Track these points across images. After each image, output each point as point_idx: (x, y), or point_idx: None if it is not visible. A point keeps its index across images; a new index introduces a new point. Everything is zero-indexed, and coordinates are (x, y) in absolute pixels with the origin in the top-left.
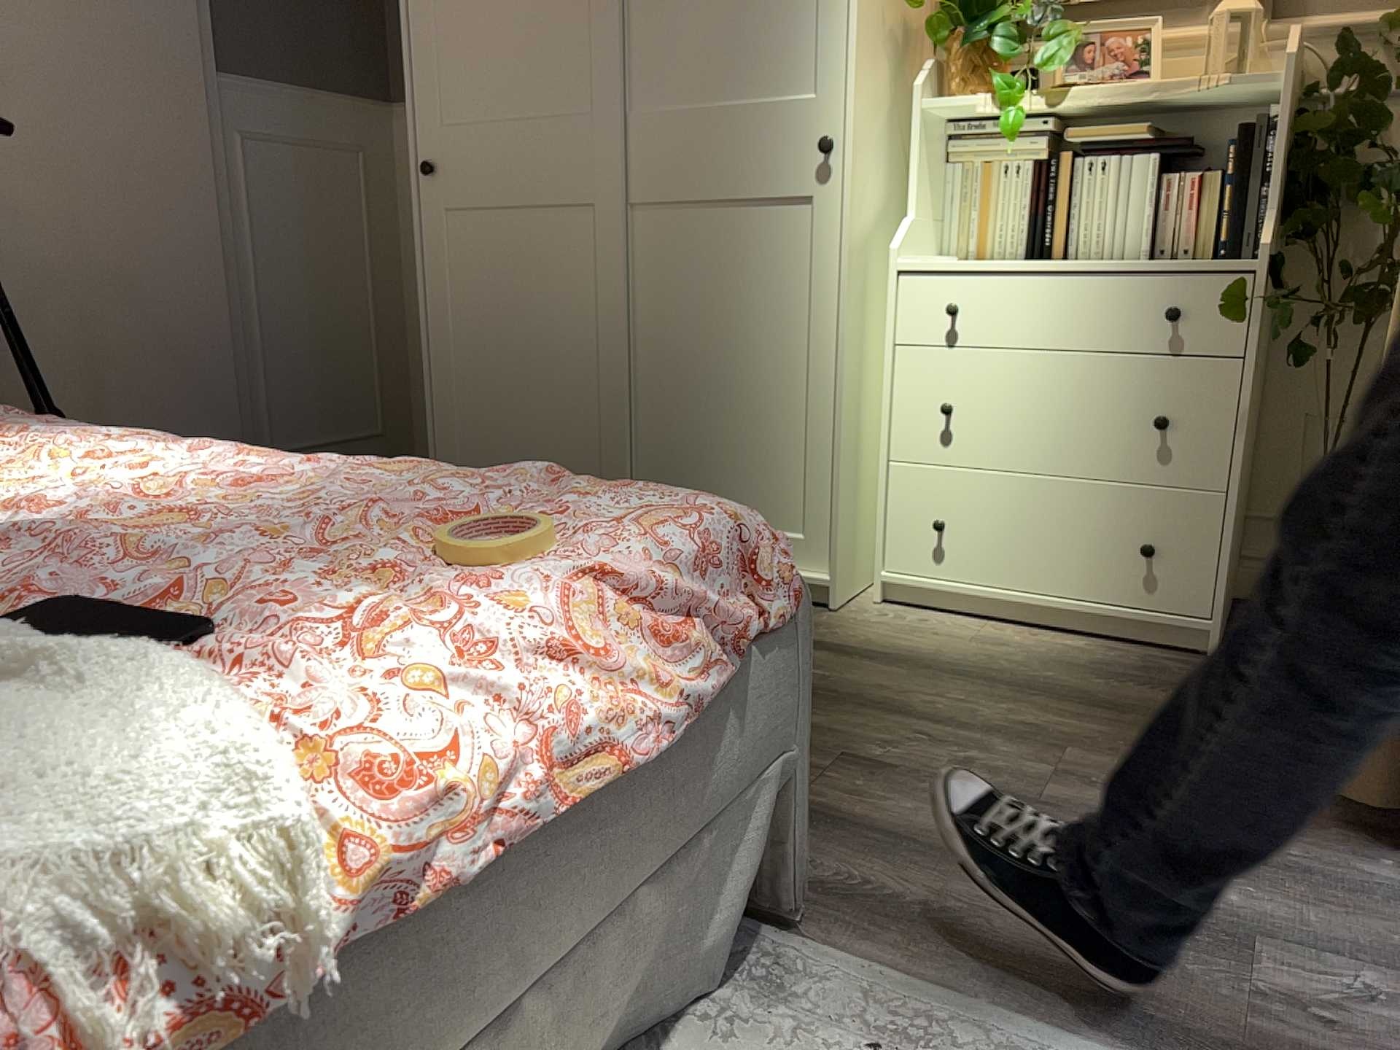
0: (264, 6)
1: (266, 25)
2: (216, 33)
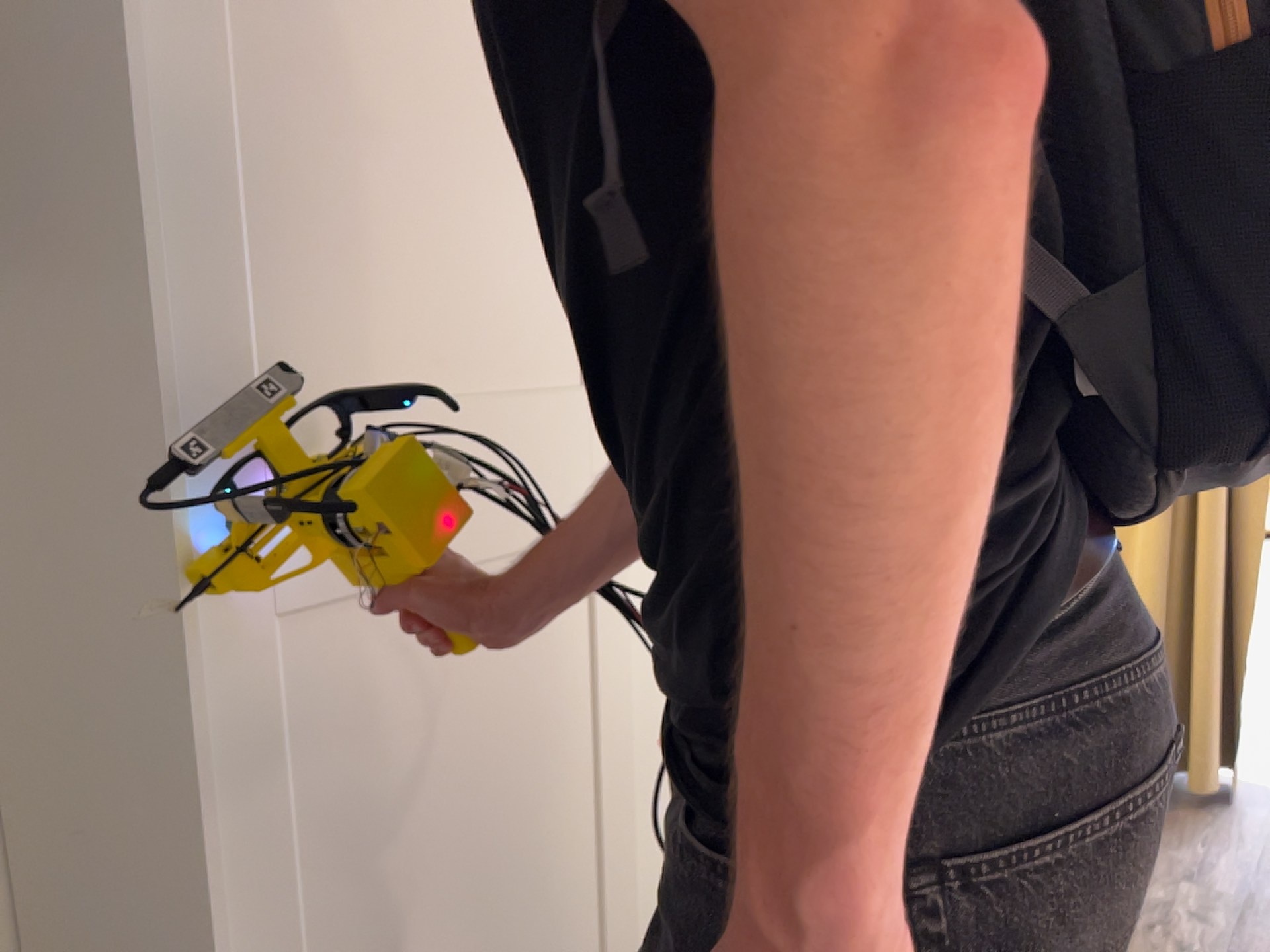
0: None
1: None
2: None
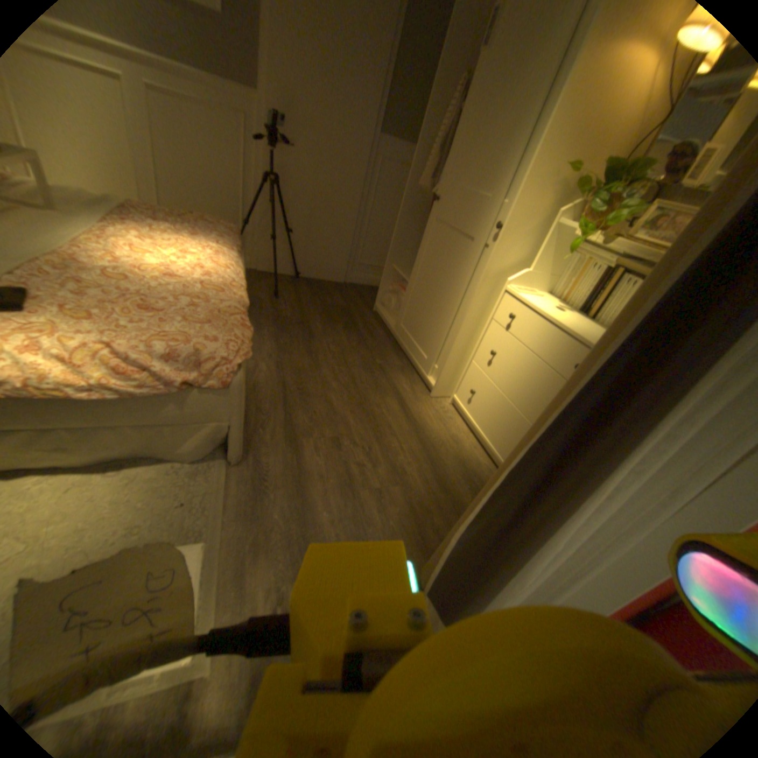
0: (406, 107)
1: (404, 115)
2: (383, 115)
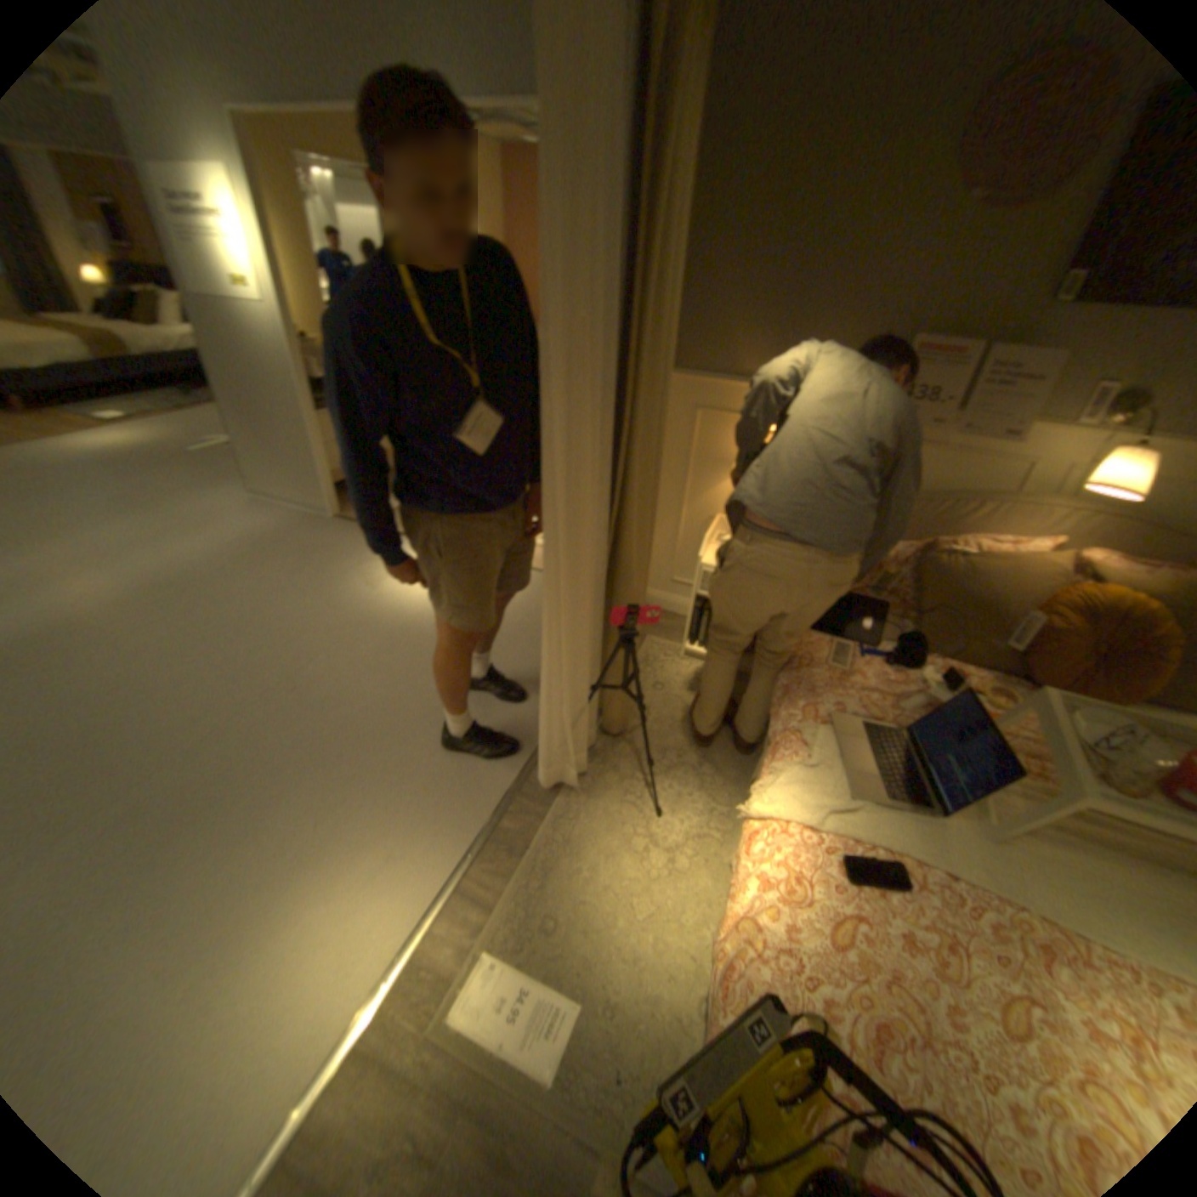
0: None
1: None
2: None
